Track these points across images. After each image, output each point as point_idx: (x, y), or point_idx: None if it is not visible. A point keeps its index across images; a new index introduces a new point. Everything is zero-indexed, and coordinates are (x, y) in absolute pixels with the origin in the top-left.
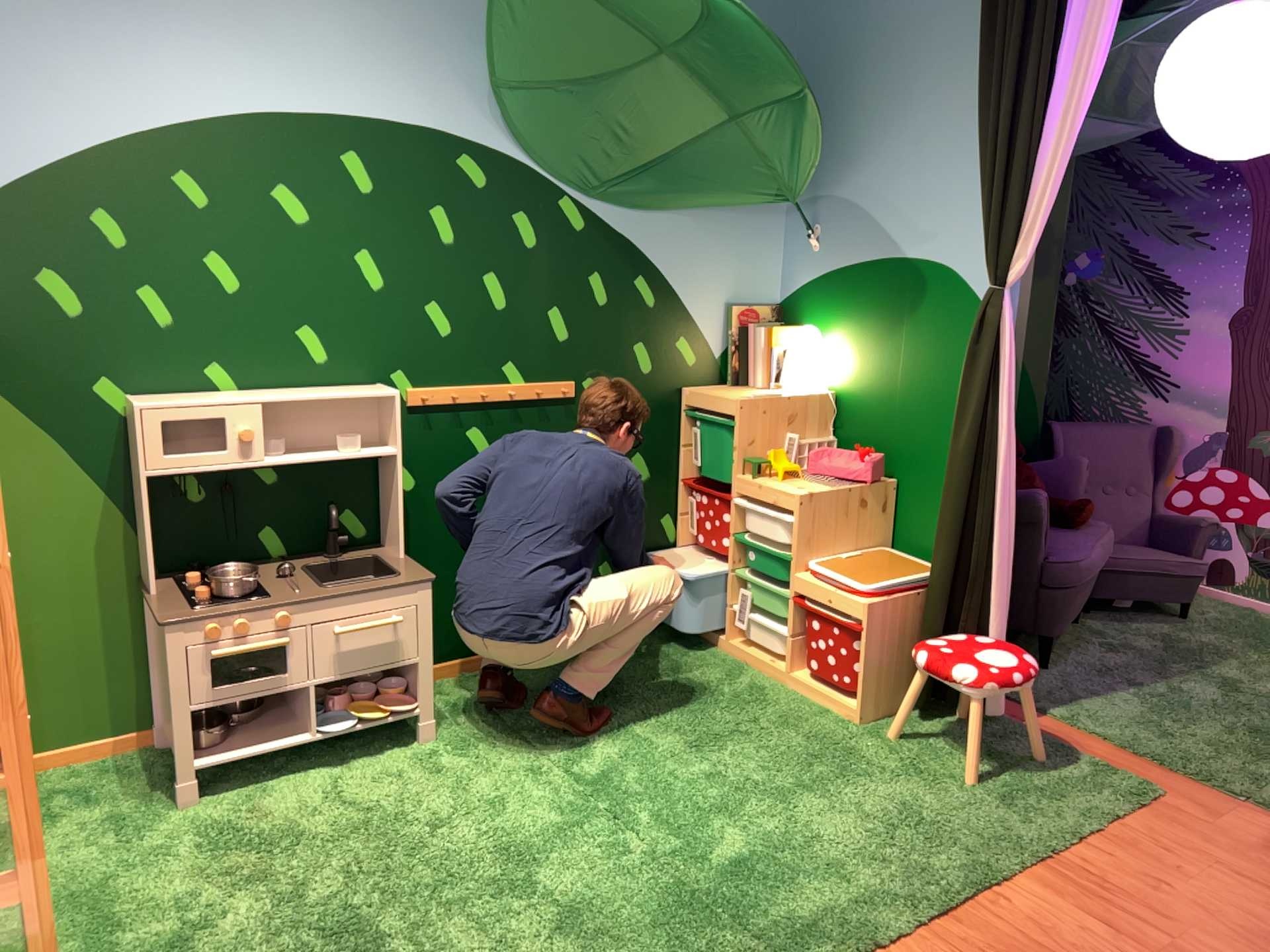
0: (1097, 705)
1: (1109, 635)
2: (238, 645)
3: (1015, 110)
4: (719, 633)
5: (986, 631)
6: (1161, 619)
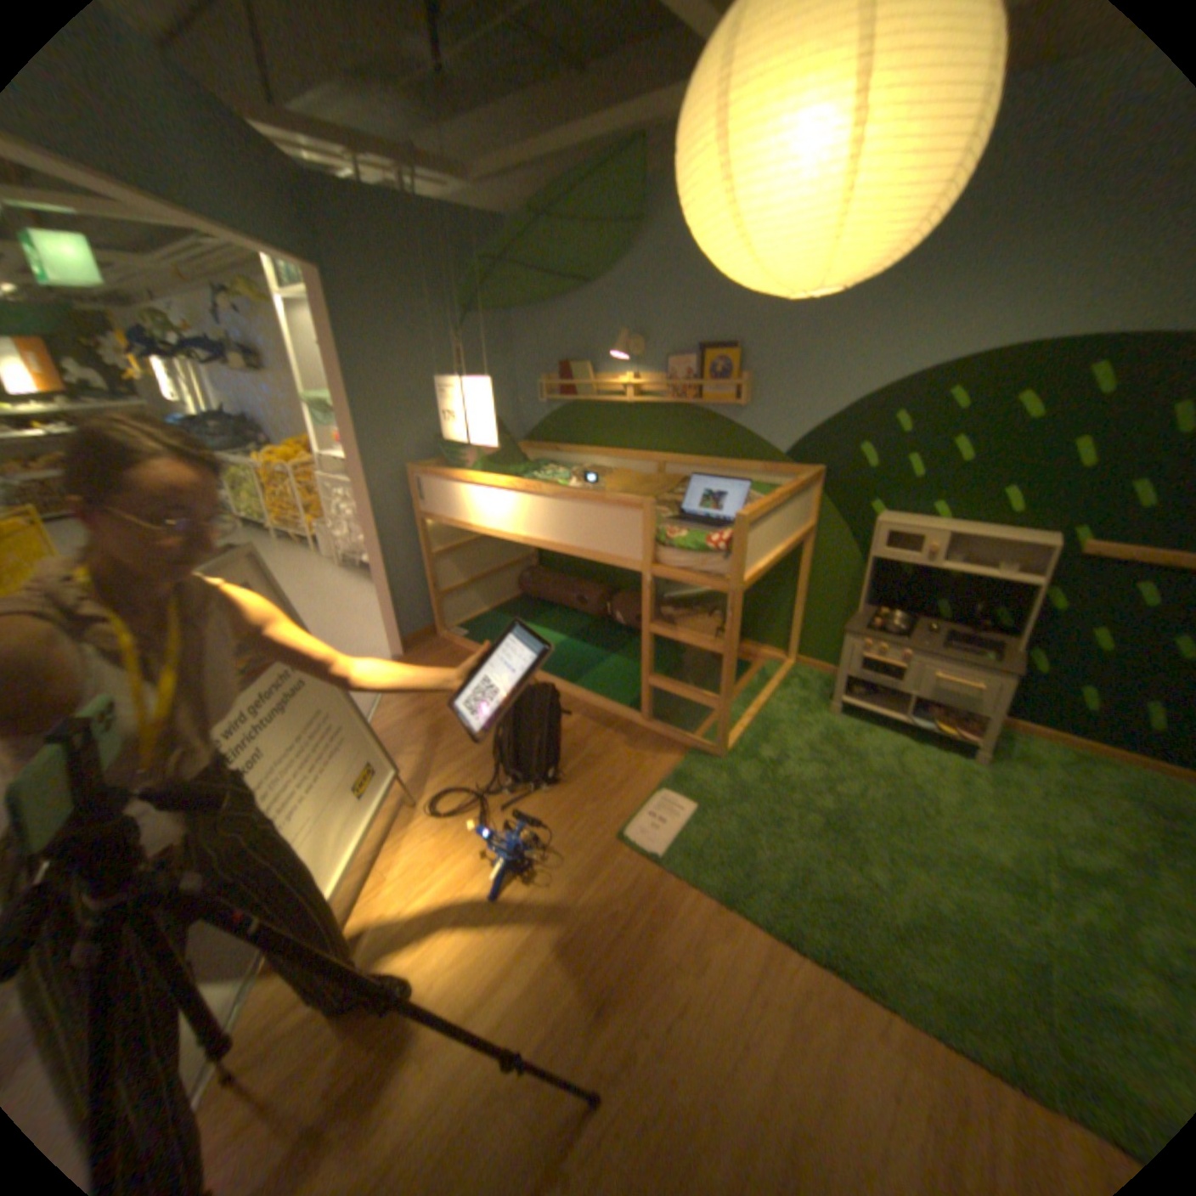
0: None
1: None
2: (876, 657)
3: None
4: None
5: None
6: None
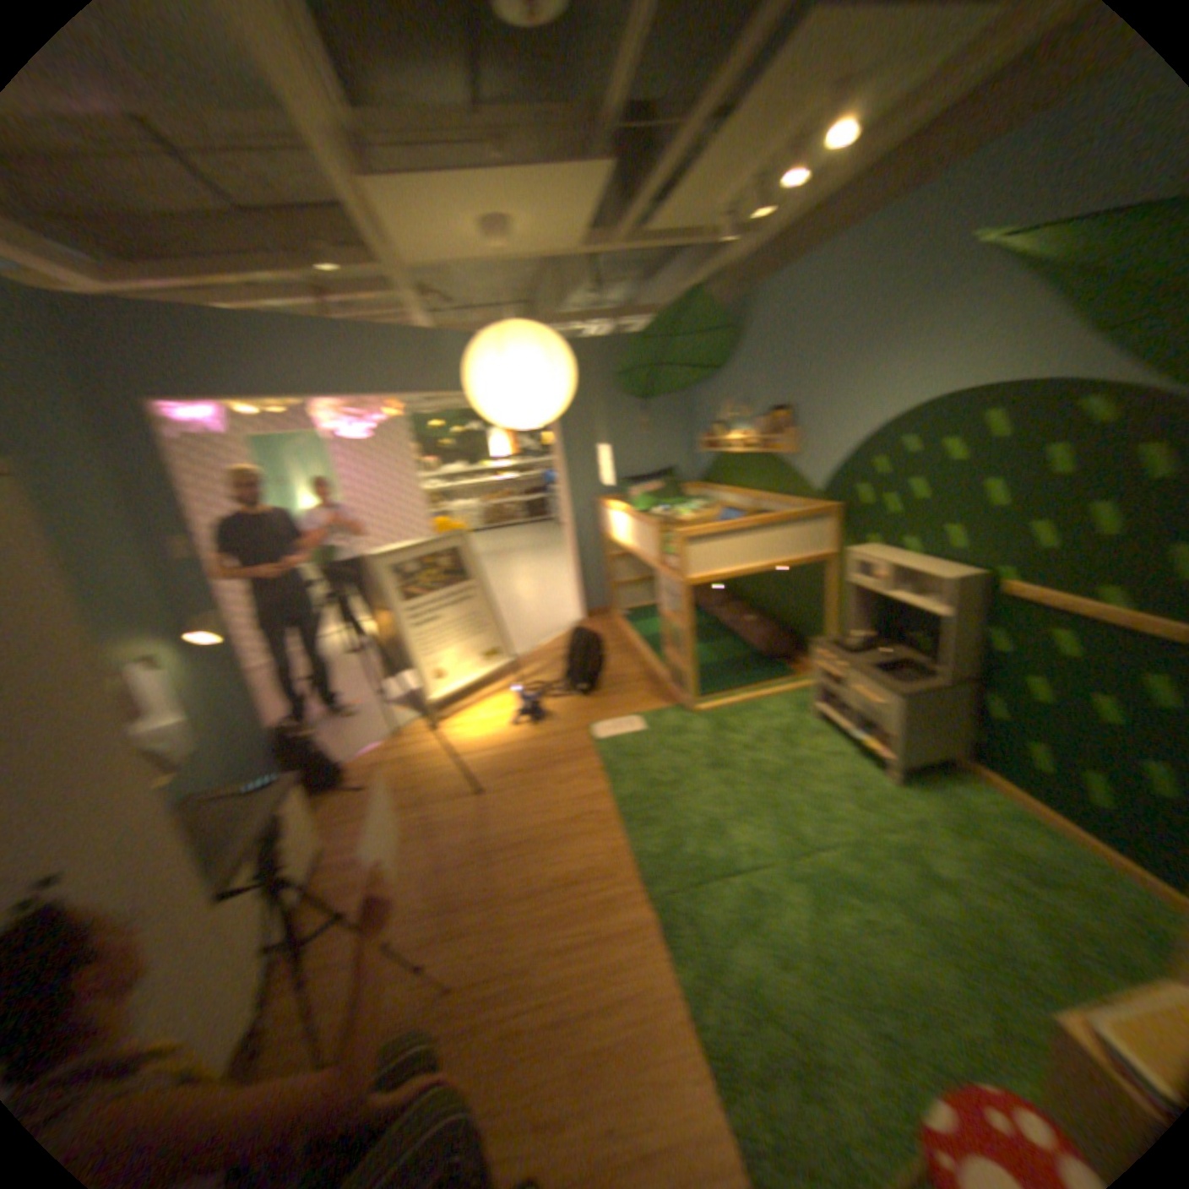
0: None
1: None
2: (829, 667)
3: None
4: None
5: None
6: None
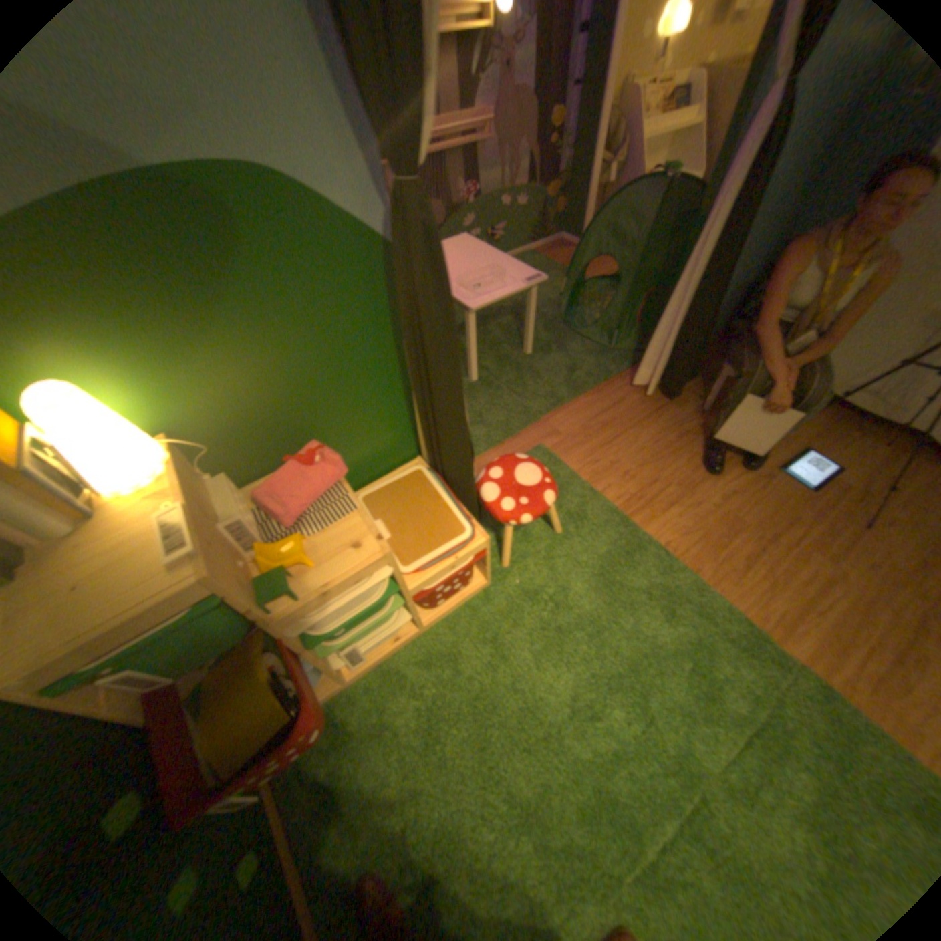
0: None
1: None
2: None
3: None
4: (318, 692)
5: (471, 468)
6: None
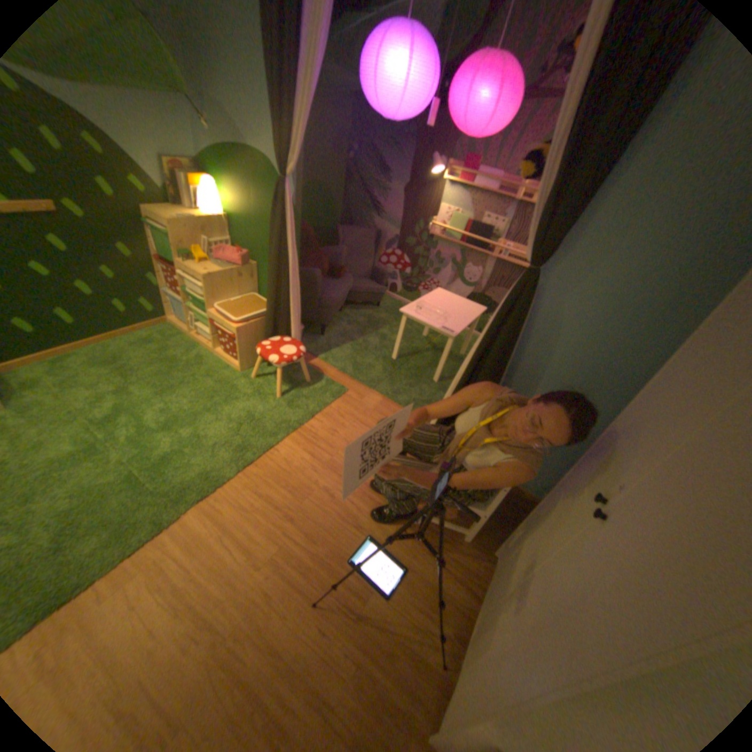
0: (336, 353)
1: (351, 318)
2: None
3: (281, 67)
4: (186, 329)
5: (289, 335)
6: (371, 309)
